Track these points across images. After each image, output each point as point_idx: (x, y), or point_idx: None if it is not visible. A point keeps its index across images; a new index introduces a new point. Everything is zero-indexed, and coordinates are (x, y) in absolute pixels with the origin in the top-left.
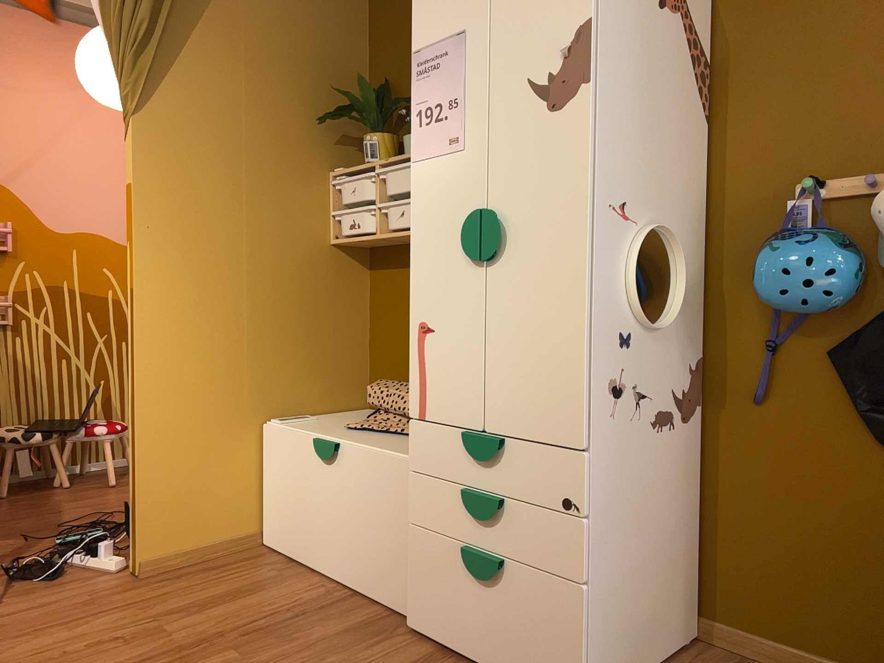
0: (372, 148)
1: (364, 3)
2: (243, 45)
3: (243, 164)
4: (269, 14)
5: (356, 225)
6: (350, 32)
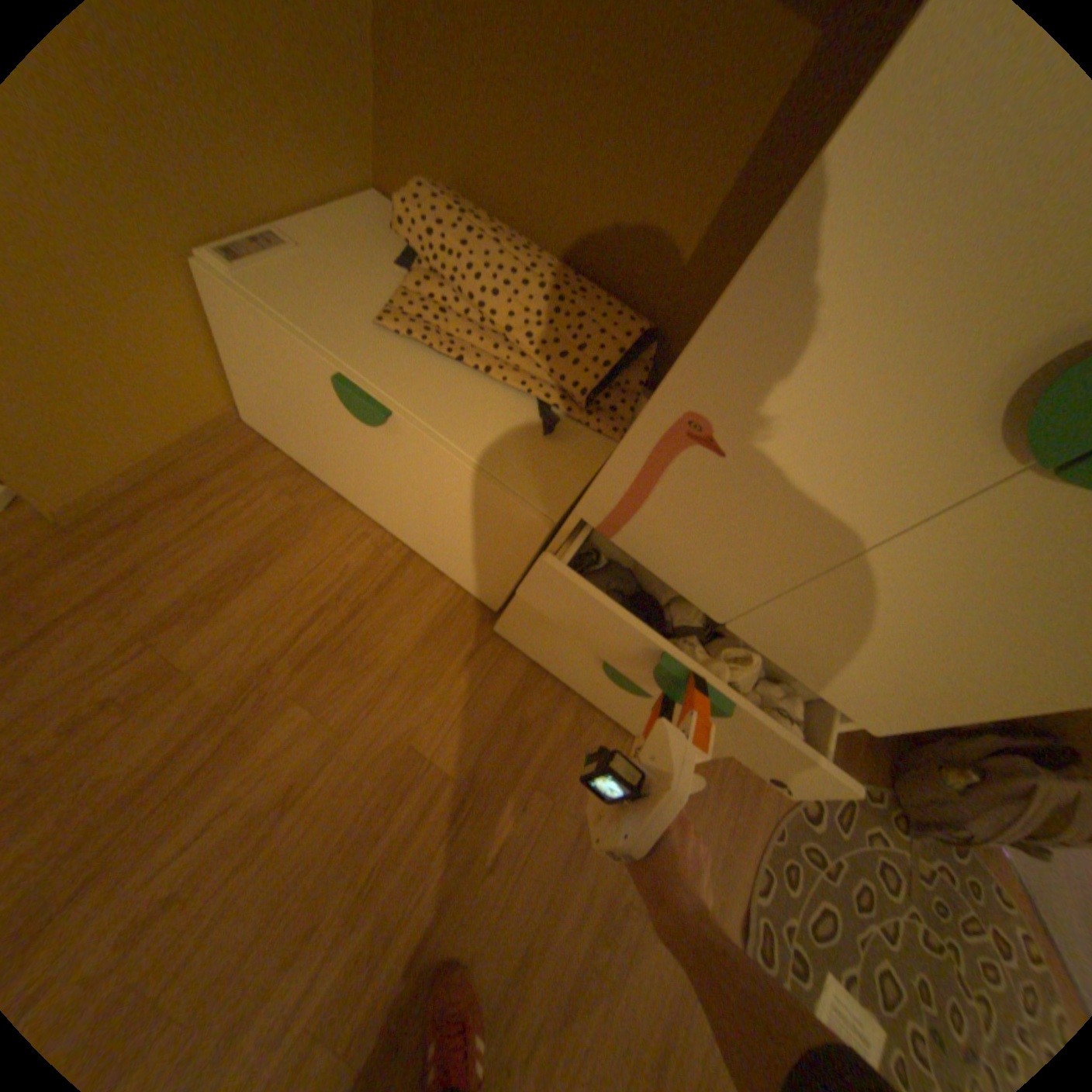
0: None
1: None
2: None
3: None
4: None
5: None
6: None
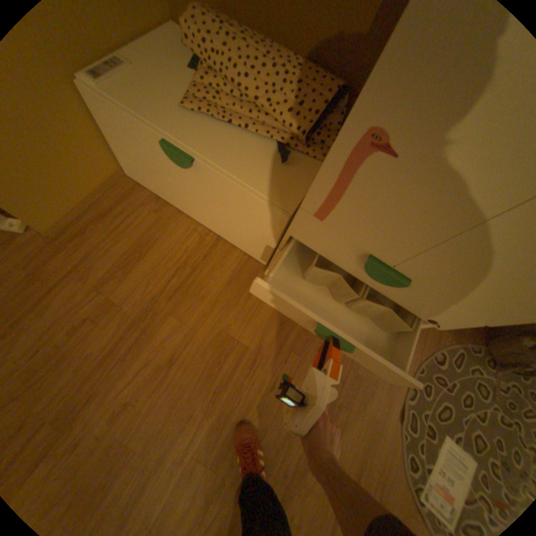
0: None
1: None
2: None
3: None
4: None
5: None
6: None
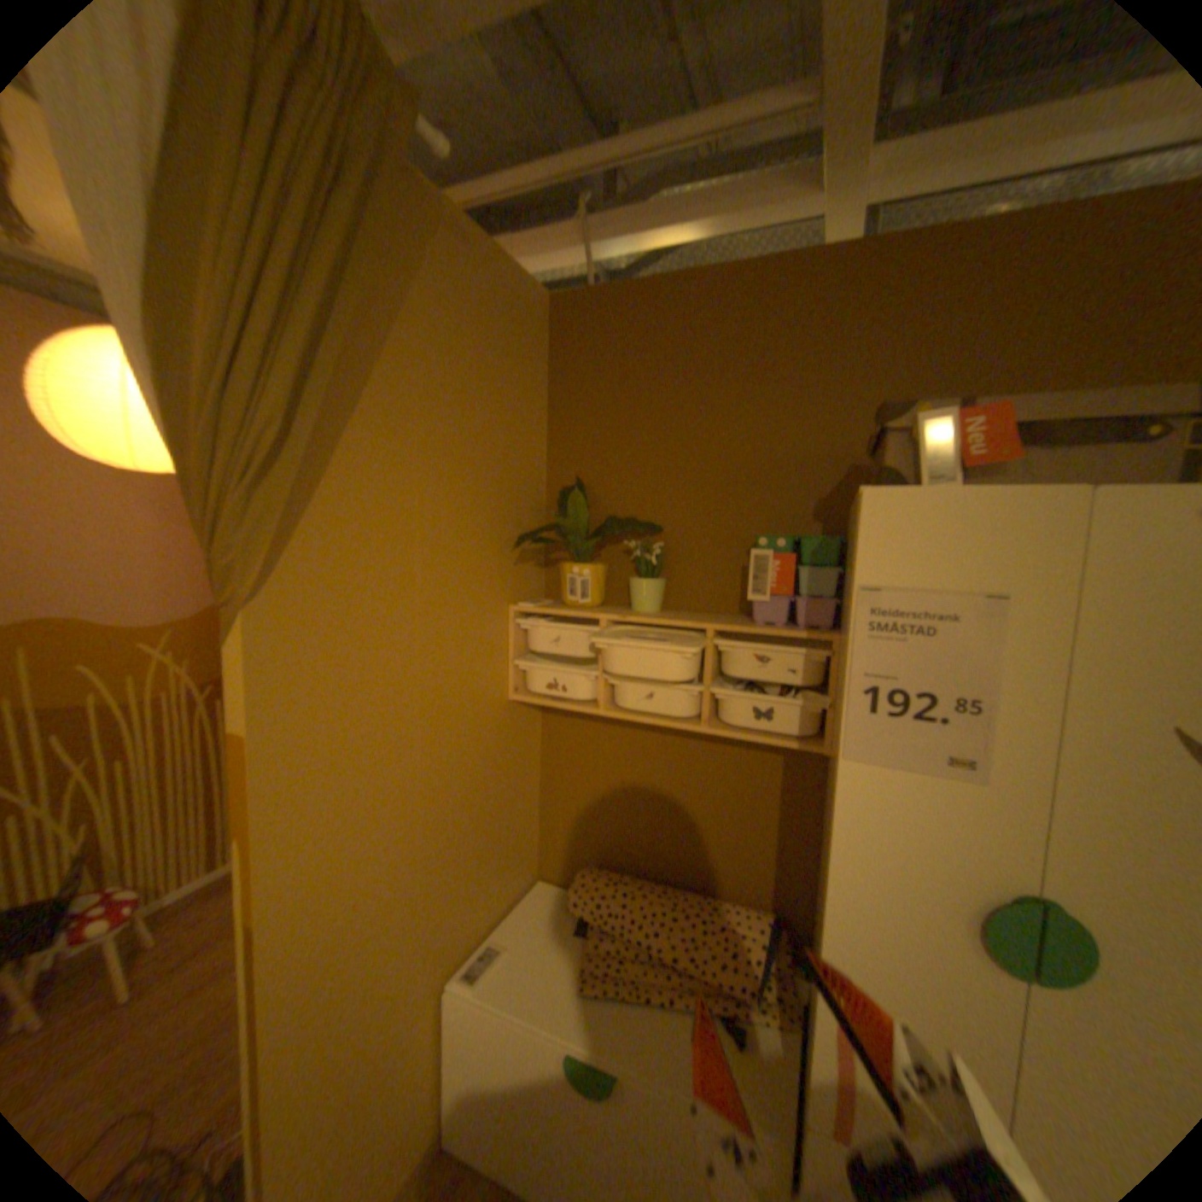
0: (584, 586)
1: (544, 364)
2: (416, 439)
3: (417, 632)
4: (448, 386)
5: (557, 686)
6: (531, 406)
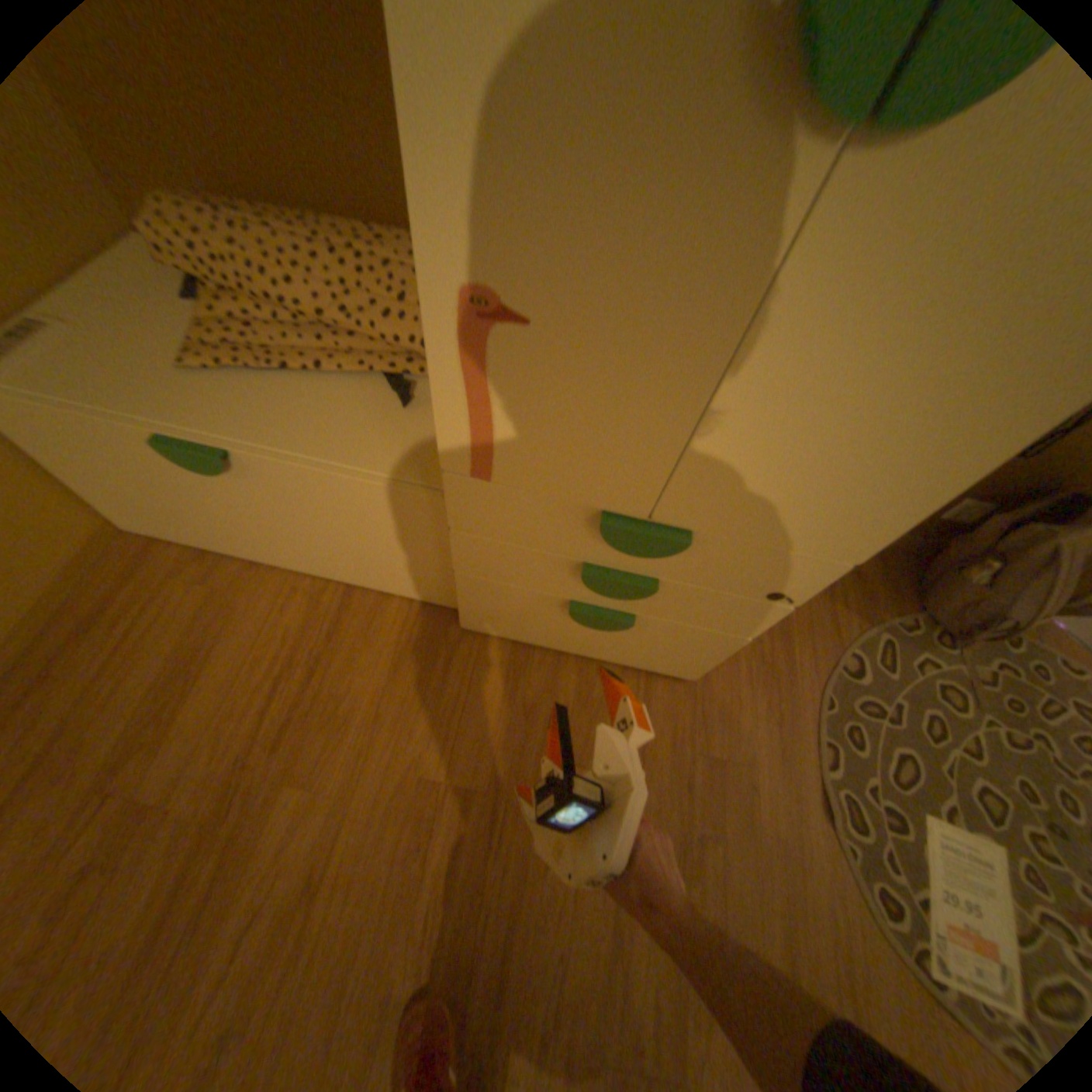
0: None
1: None
2: None
3: None
4: None
5: None
6: None
